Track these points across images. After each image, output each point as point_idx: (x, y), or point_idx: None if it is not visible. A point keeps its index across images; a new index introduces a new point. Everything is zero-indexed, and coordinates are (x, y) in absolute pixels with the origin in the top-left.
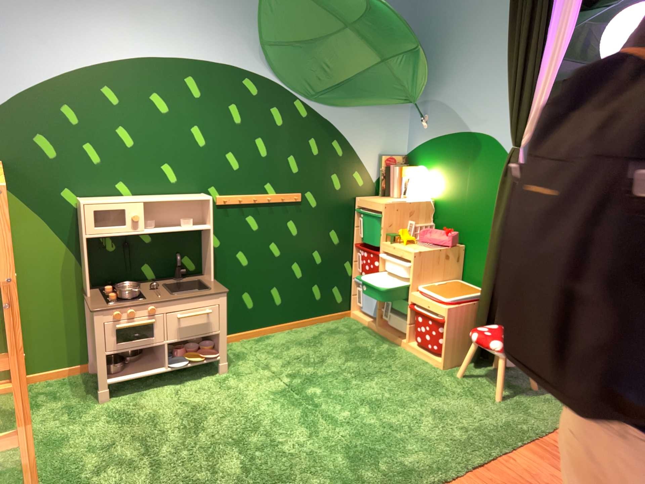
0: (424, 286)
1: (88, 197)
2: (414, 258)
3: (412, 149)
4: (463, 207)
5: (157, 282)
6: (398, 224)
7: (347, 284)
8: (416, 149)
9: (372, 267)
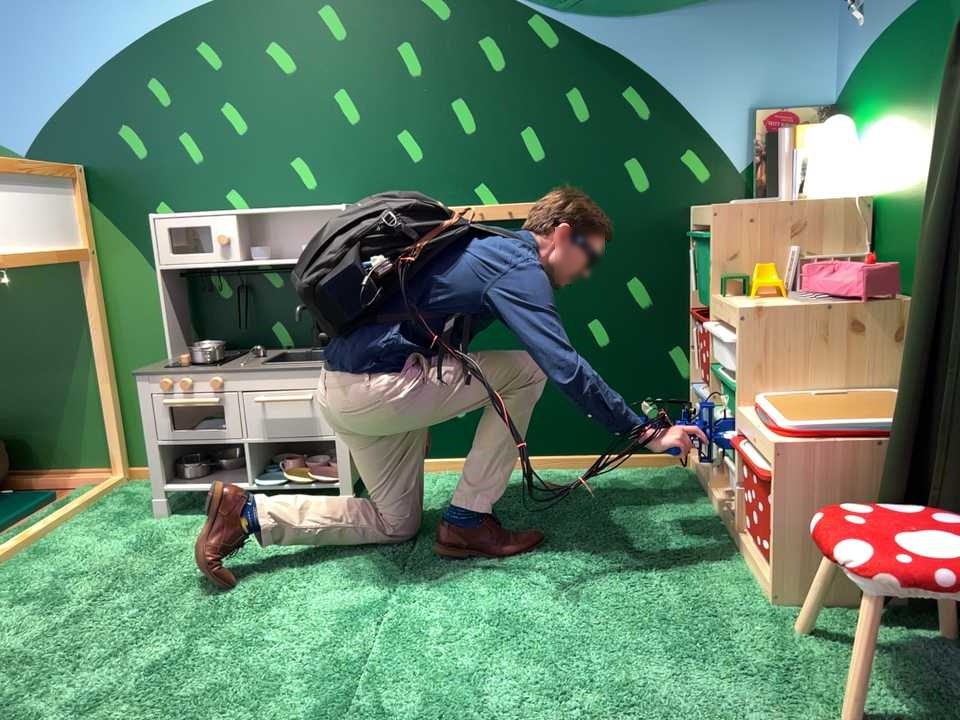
0: (772, 397)
1: (175, 213)
2: (741, 323)
3: (837, 79)
4: (922, 191)
5: (270, 352)
6: (754, 254)
7: (673, 397)
8: (842, 77)
9: (700, 355)
